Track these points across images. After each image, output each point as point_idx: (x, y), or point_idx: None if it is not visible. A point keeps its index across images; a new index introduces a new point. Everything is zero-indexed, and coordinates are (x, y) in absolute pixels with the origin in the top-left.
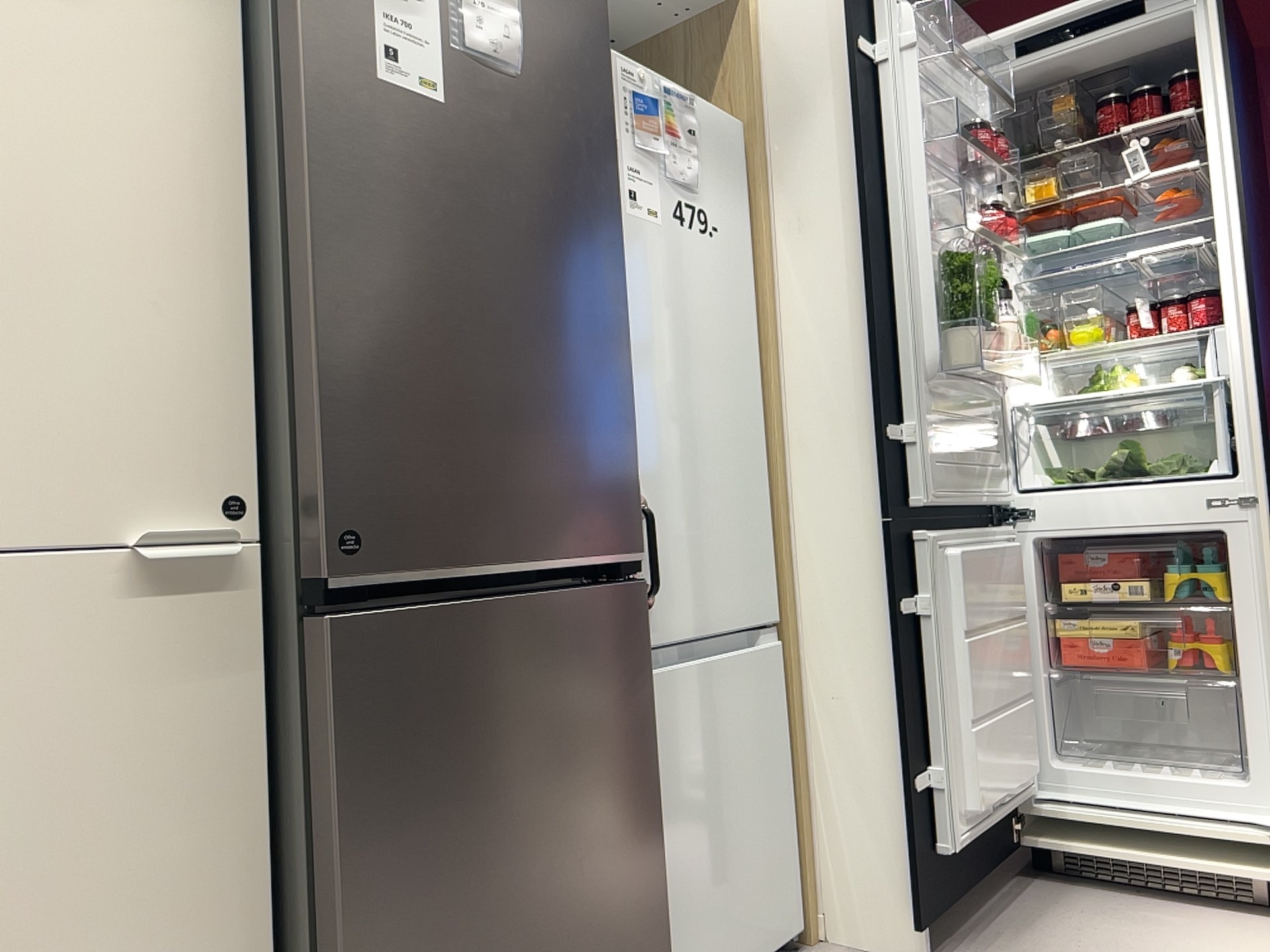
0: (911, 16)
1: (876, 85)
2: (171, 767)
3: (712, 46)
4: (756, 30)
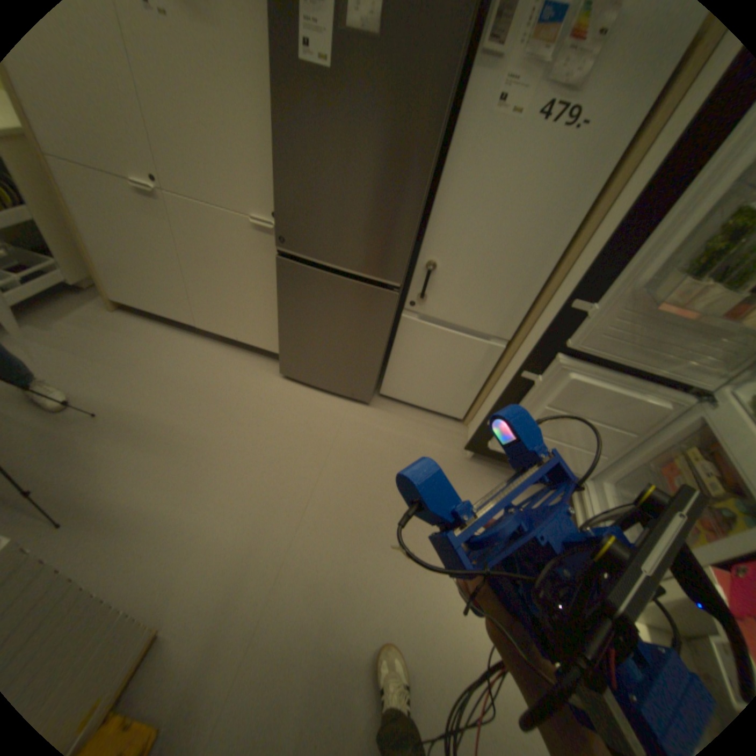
0: None
1: None
2: (263, 268)
3: None
4: None
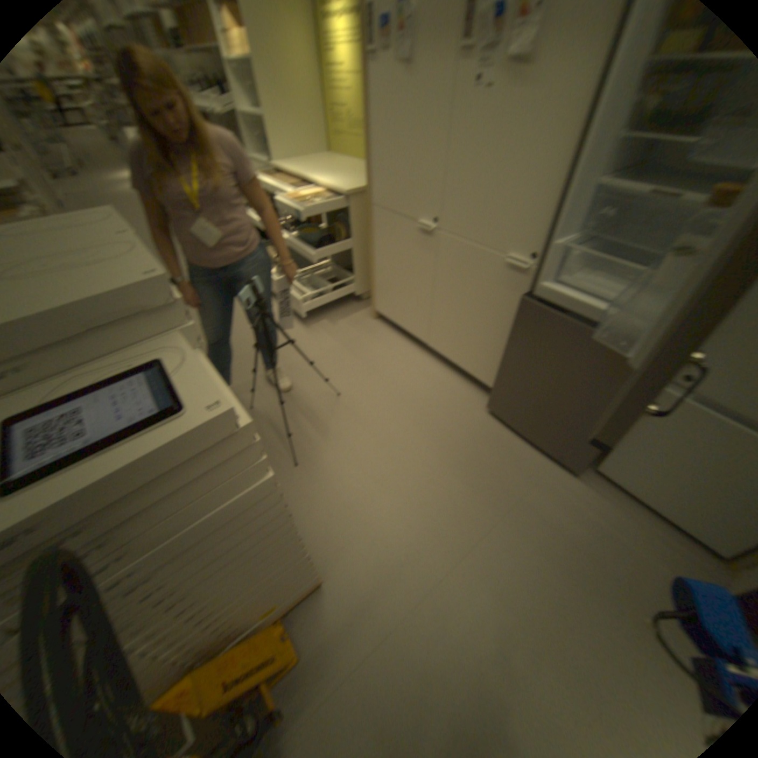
0: None
1: None
2: (505, 304)
3: None
4: None
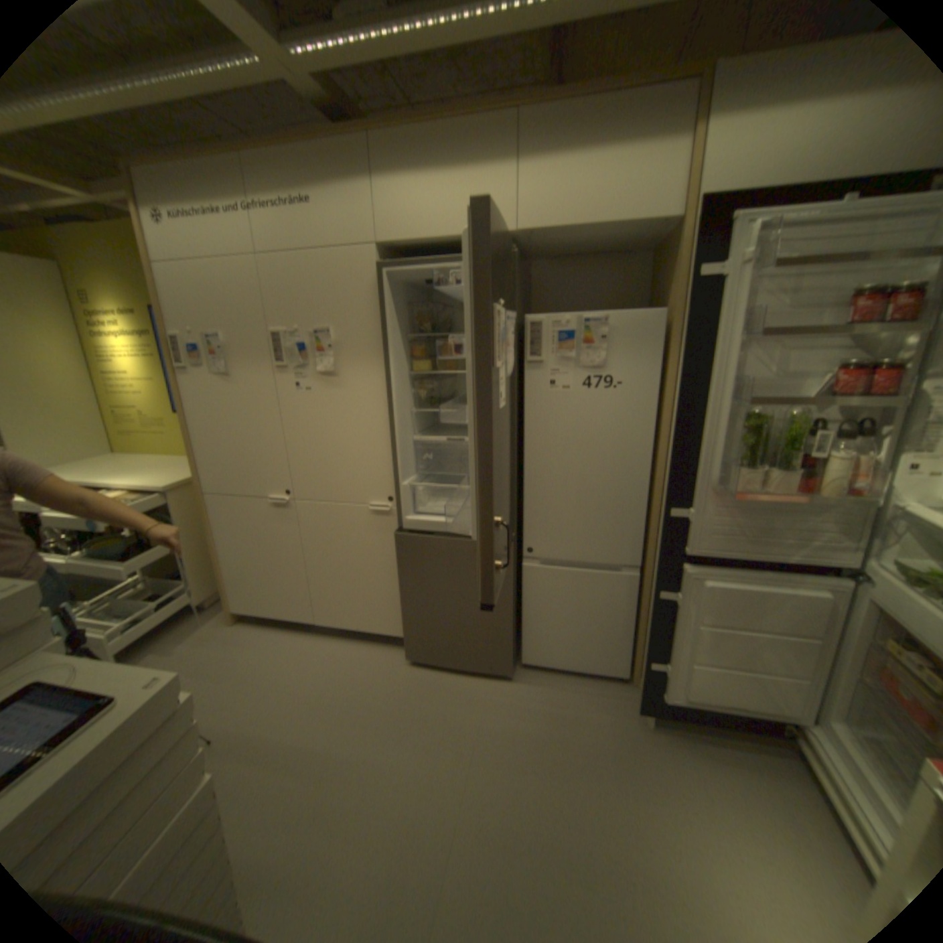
0: (756, 234)
1: (719, 294)
2: (381, 547)
3: (676, 248)
4: (688, 242)
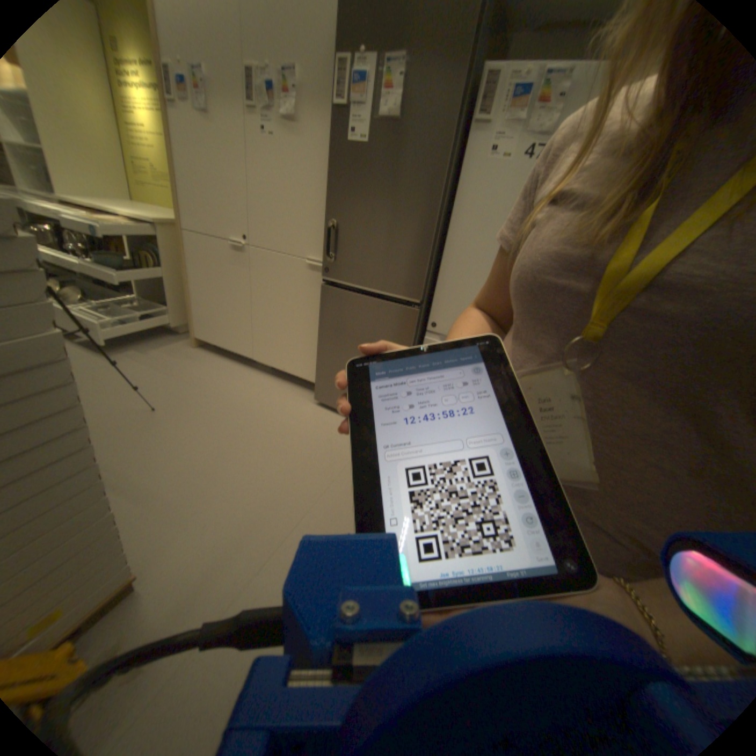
0: None
1: None
2: (311, 301)
3: None
4: None
